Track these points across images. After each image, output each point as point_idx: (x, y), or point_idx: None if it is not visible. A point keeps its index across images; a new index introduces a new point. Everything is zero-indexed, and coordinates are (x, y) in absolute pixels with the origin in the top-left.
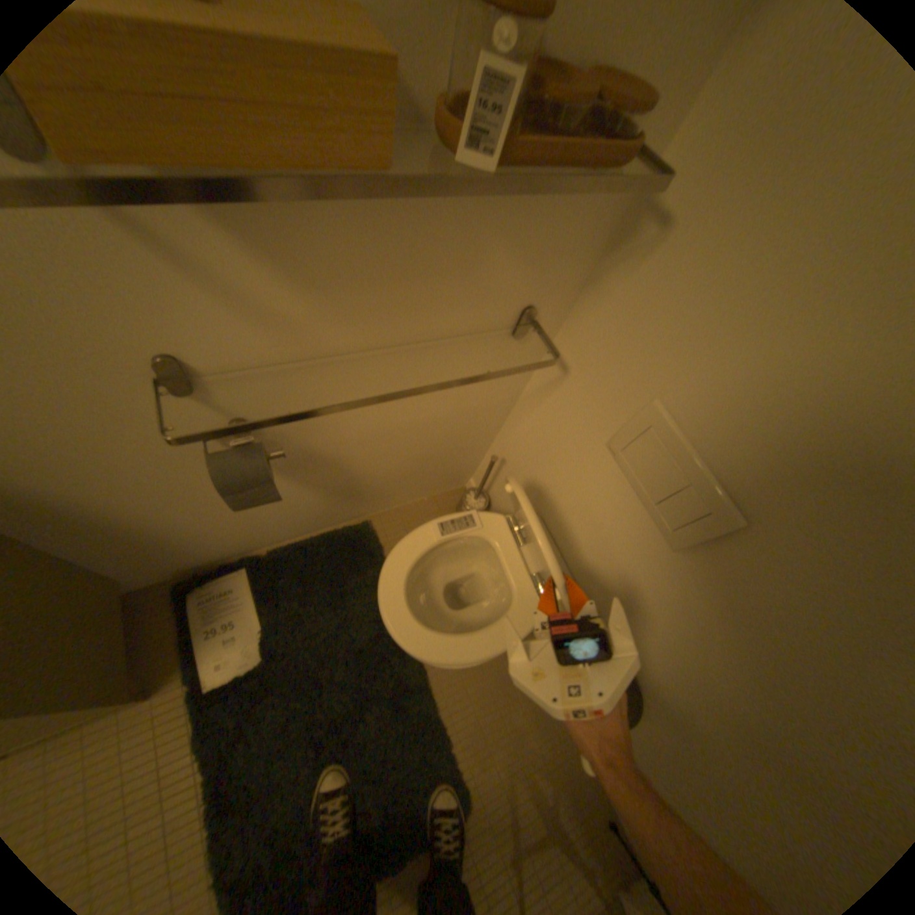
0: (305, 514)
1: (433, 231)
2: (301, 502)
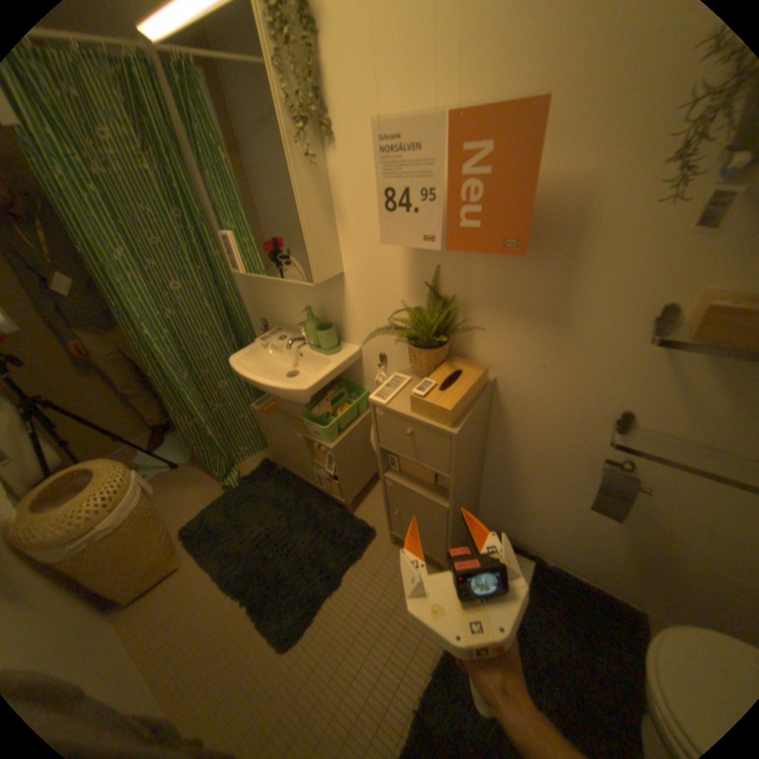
0: (604, 562)
1: None
2: (612, 549)
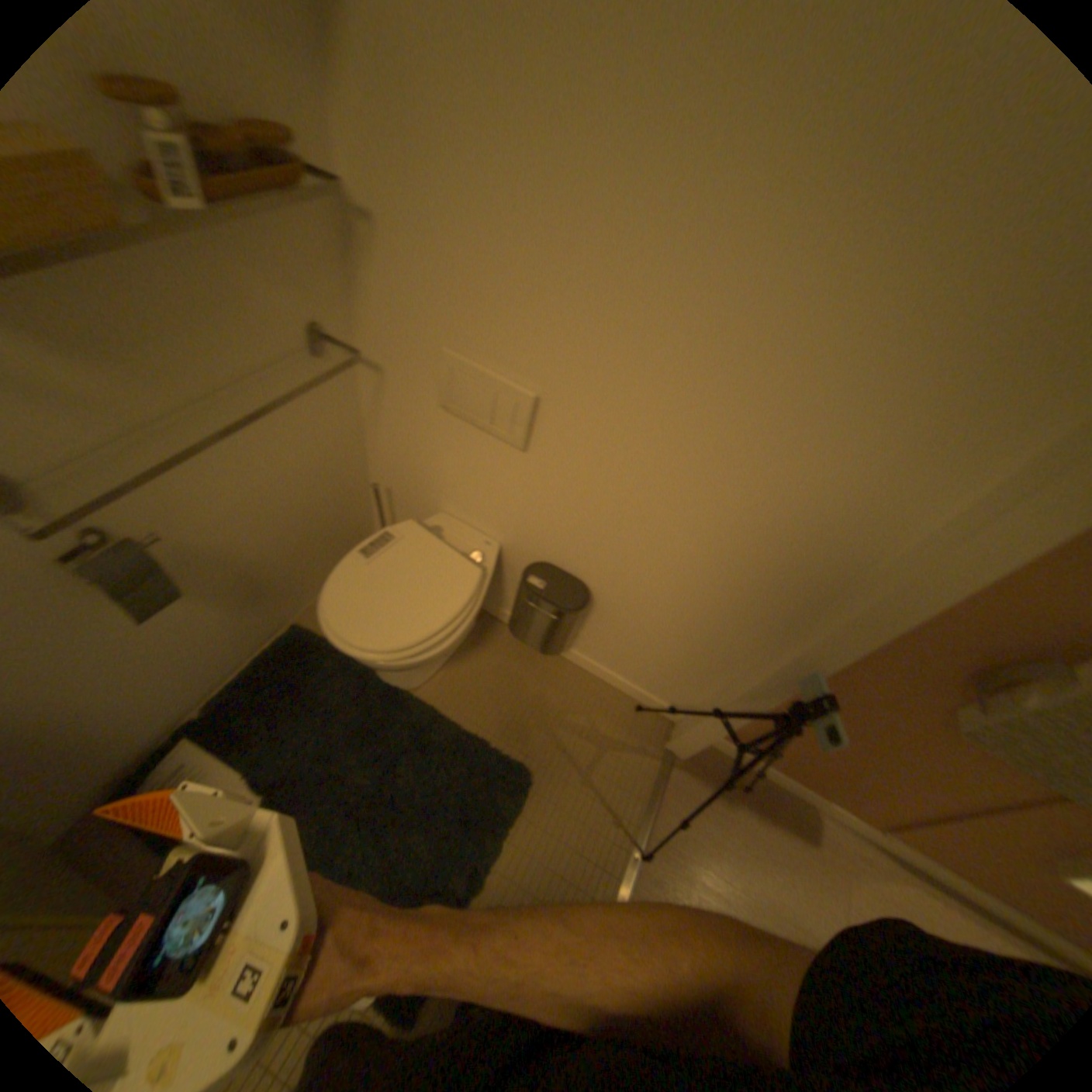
0: (220, 641)
1: (190, 279)
2: (208, 624)
